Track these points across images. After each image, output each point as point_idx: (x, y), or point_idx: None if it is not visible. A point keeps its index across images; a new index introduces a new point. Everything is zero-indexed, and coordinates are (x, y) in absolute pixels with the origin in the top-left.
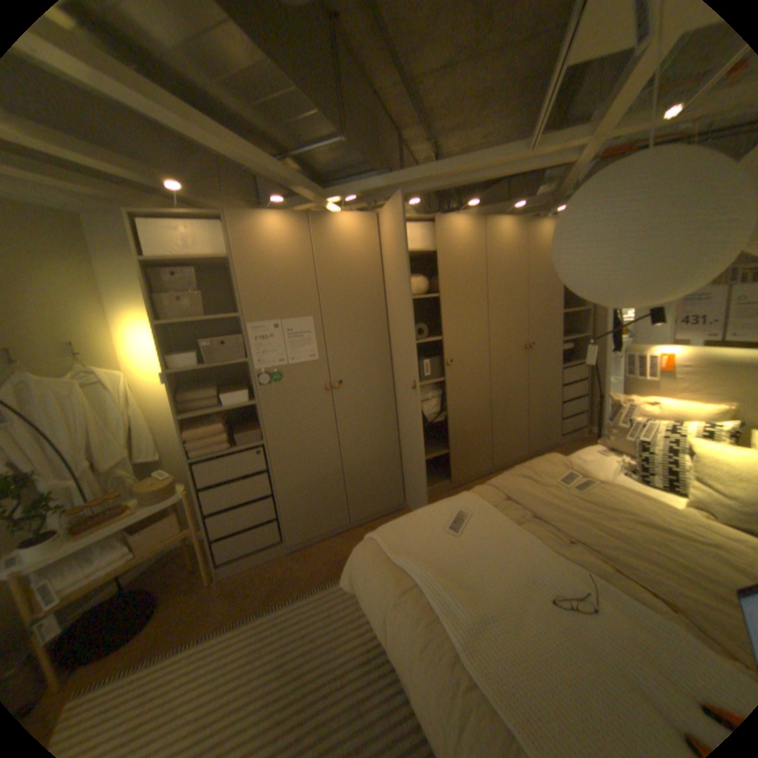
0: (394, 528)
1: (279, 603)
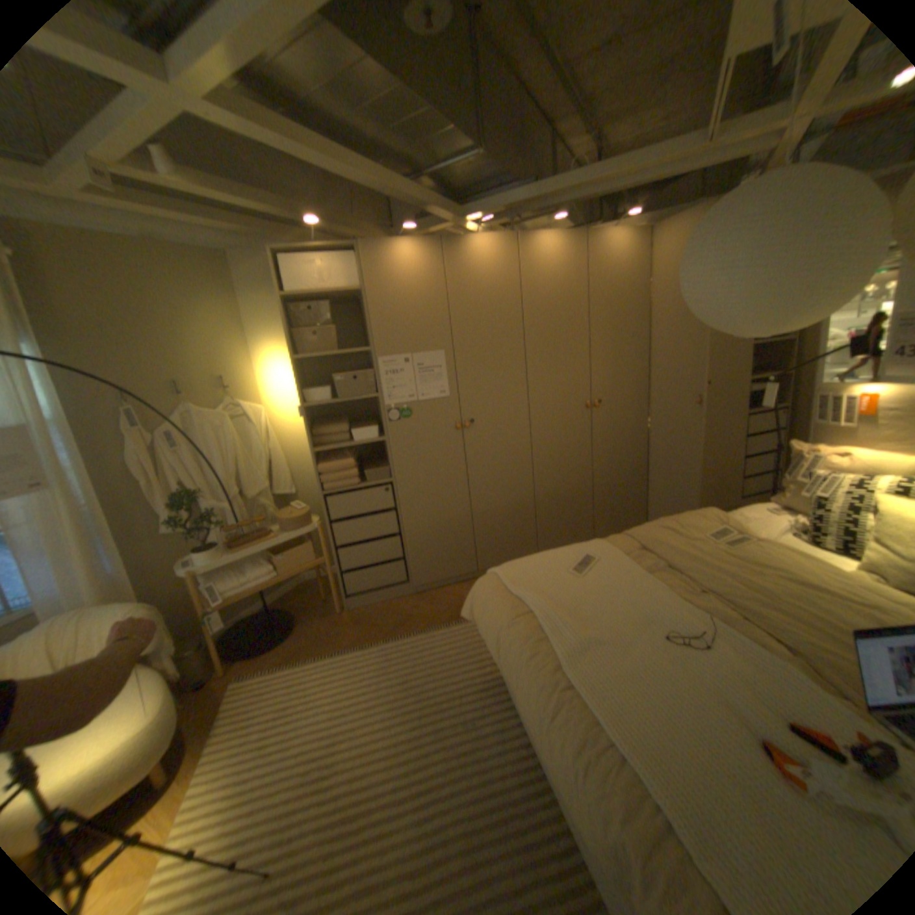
0: (517, 566)
1: (404, 634)
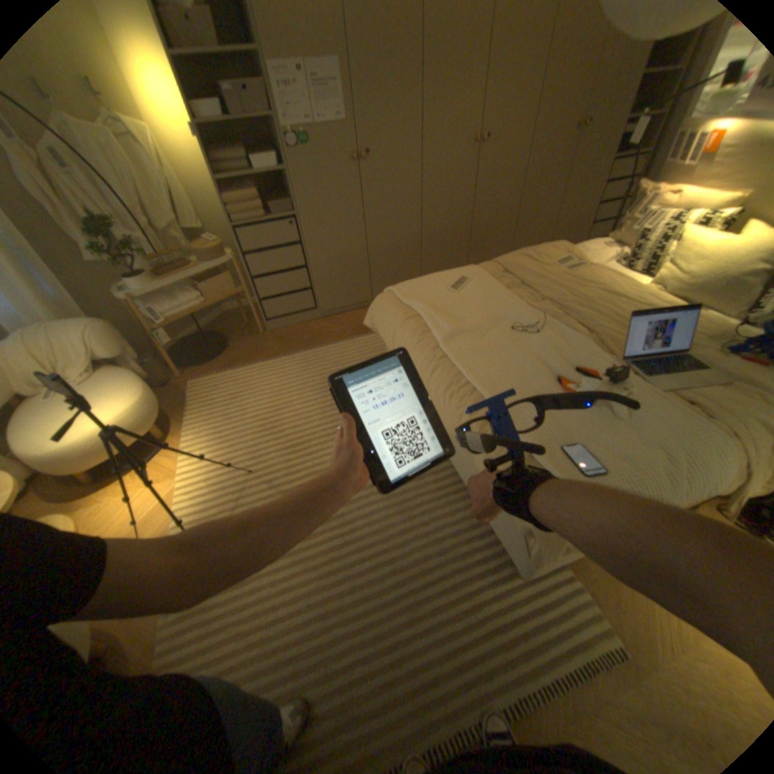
0: (406, 286)
1: (316, 346)
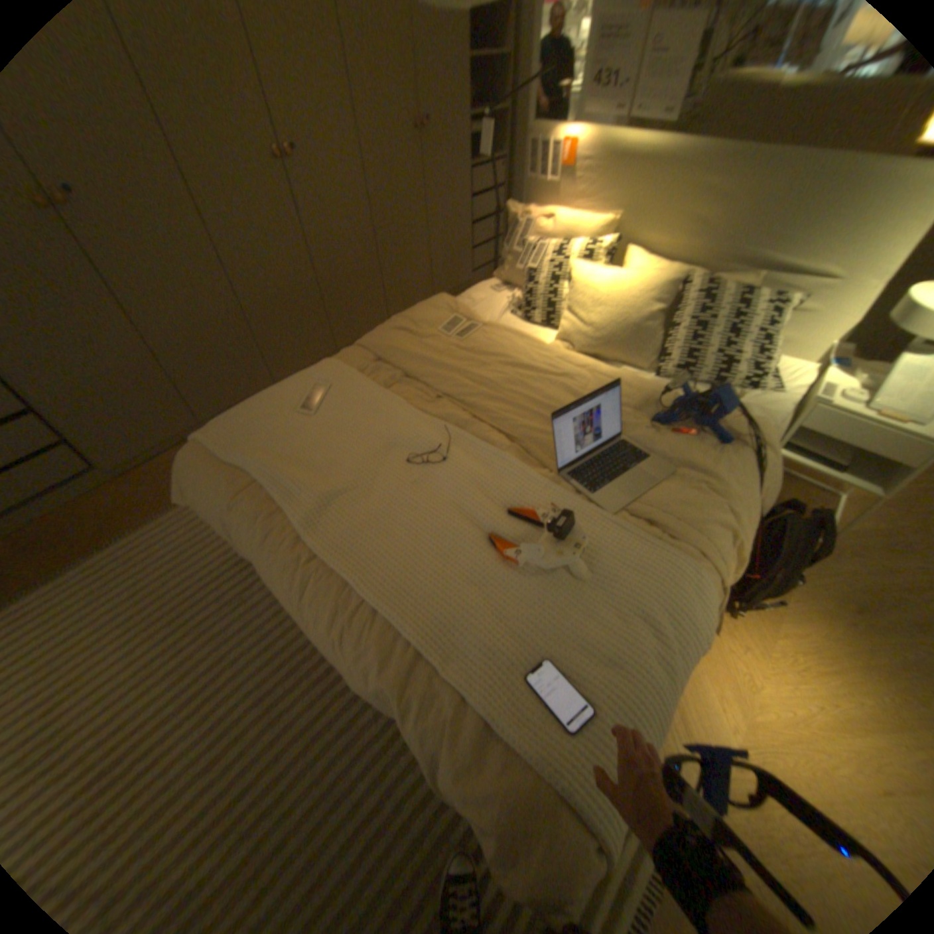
0: (225, 423)
1: (113, 539)
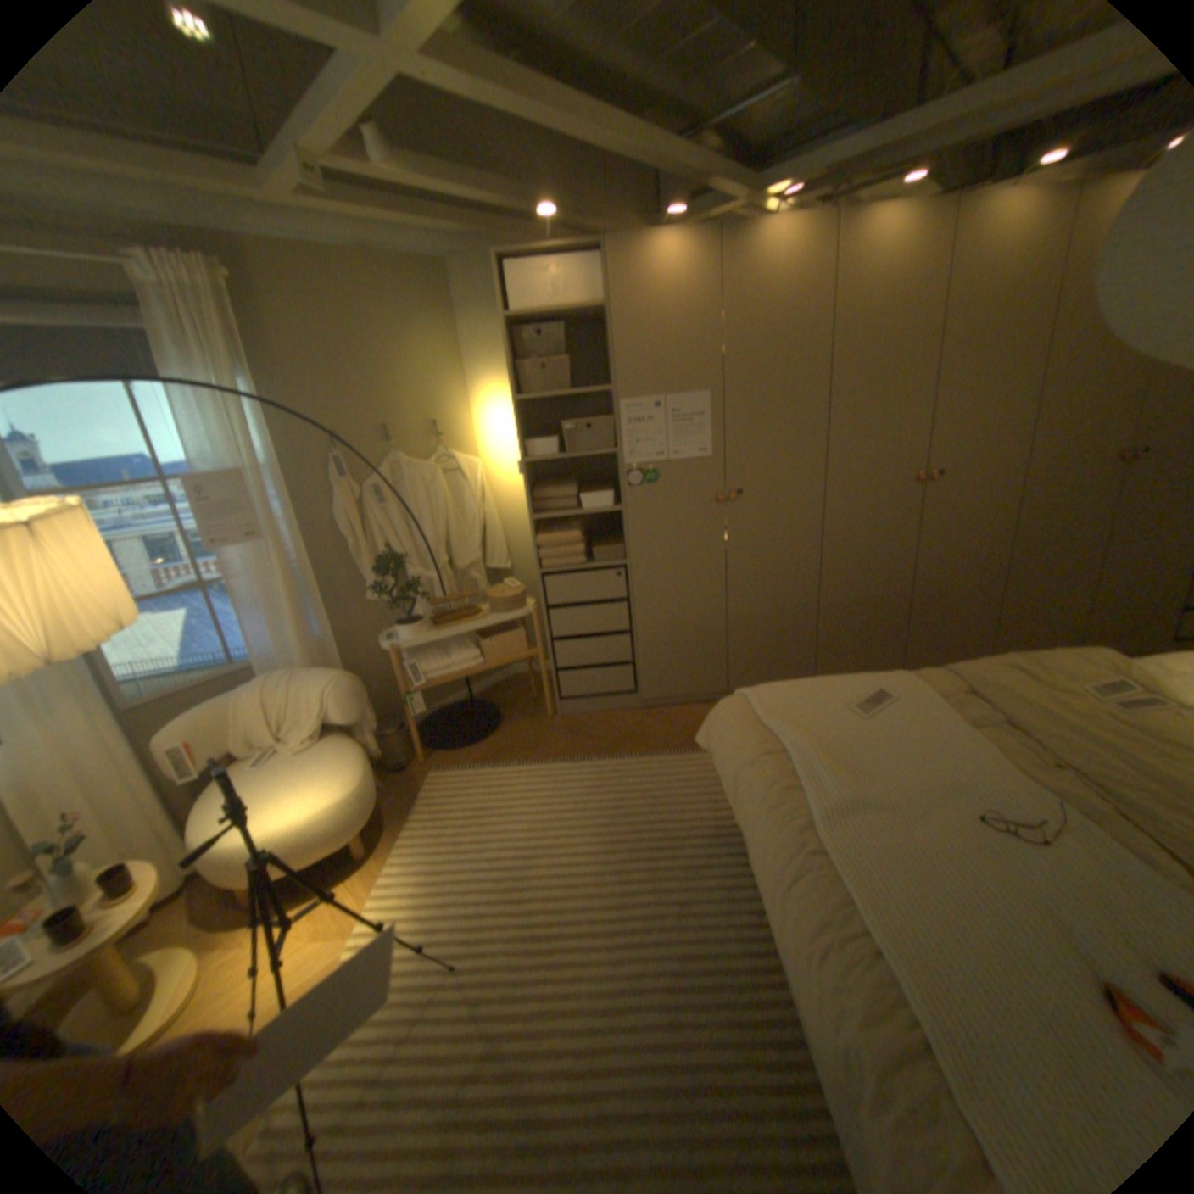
0: (776, 691)
1: (624, 754)
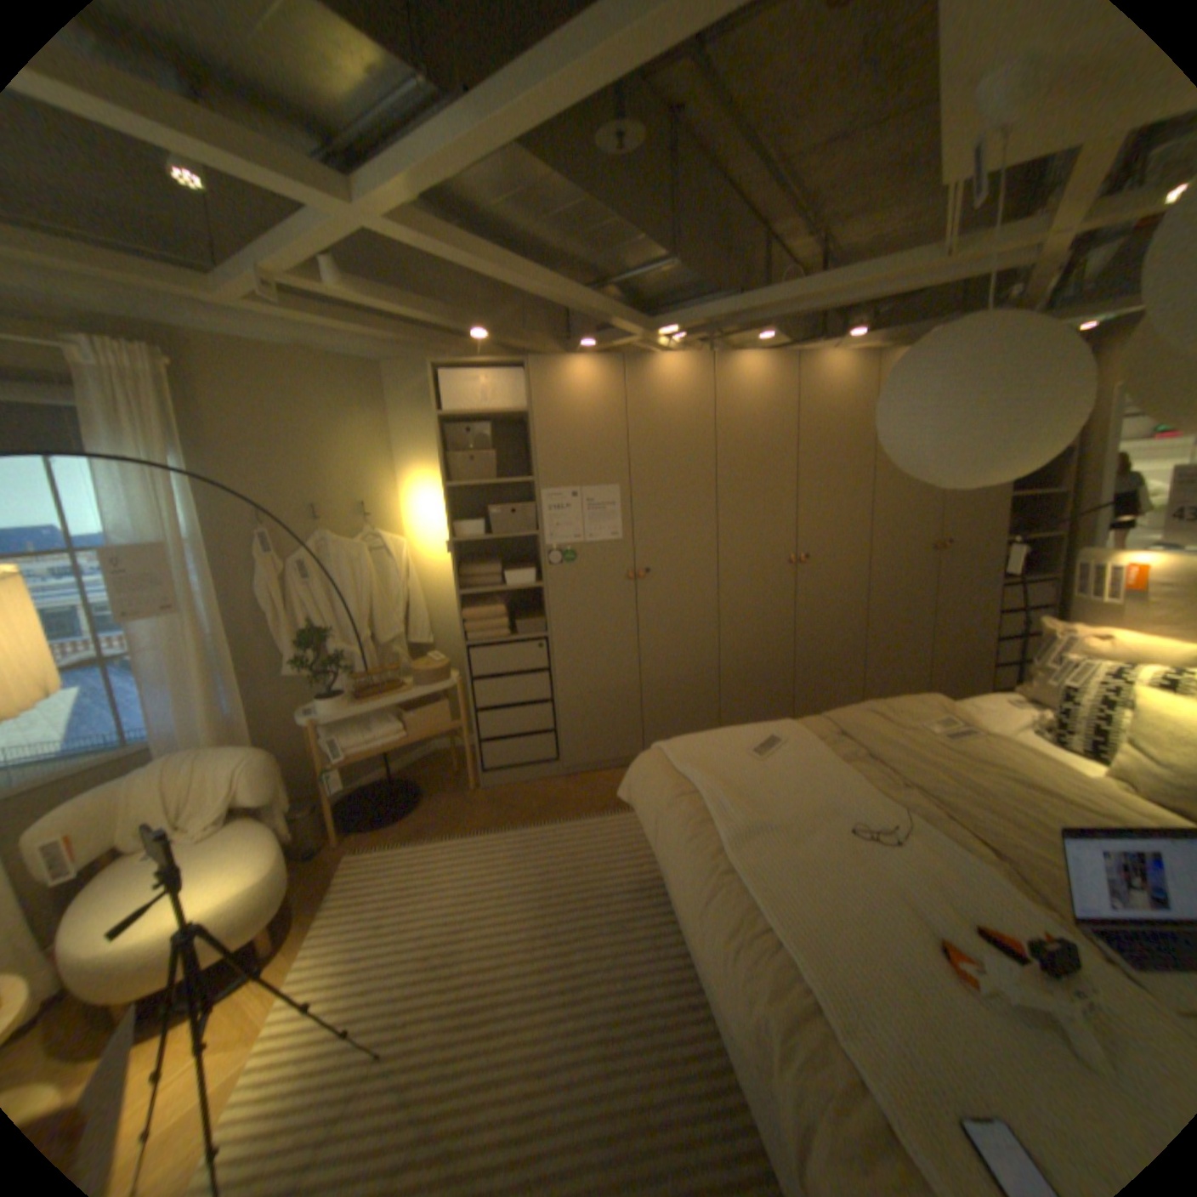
0: (687, 742)
1: (549, 821)
